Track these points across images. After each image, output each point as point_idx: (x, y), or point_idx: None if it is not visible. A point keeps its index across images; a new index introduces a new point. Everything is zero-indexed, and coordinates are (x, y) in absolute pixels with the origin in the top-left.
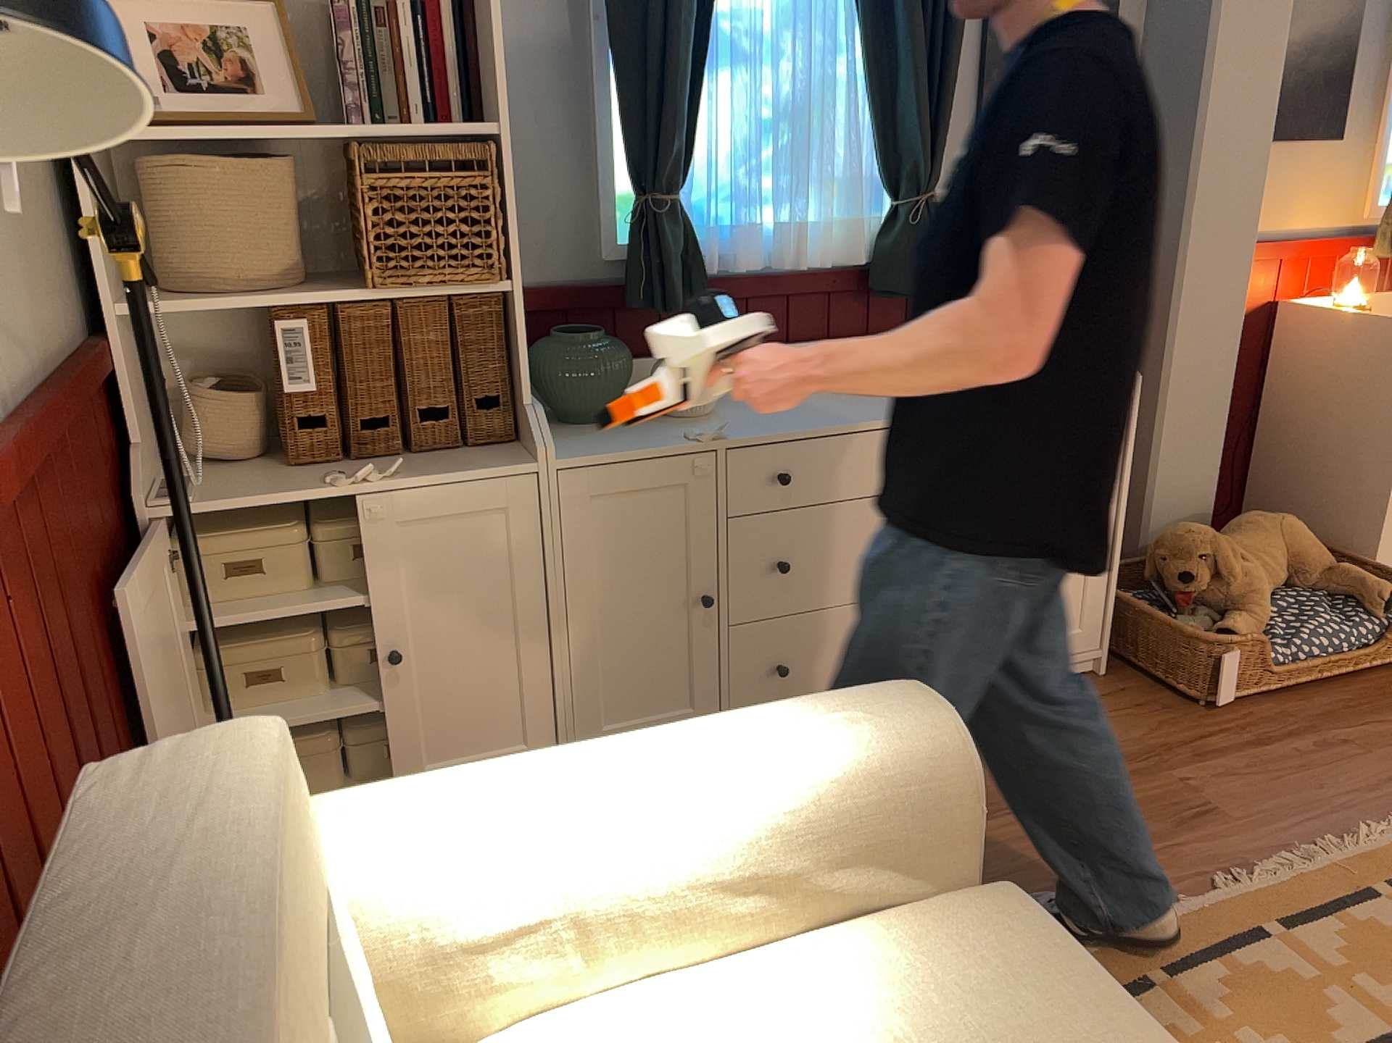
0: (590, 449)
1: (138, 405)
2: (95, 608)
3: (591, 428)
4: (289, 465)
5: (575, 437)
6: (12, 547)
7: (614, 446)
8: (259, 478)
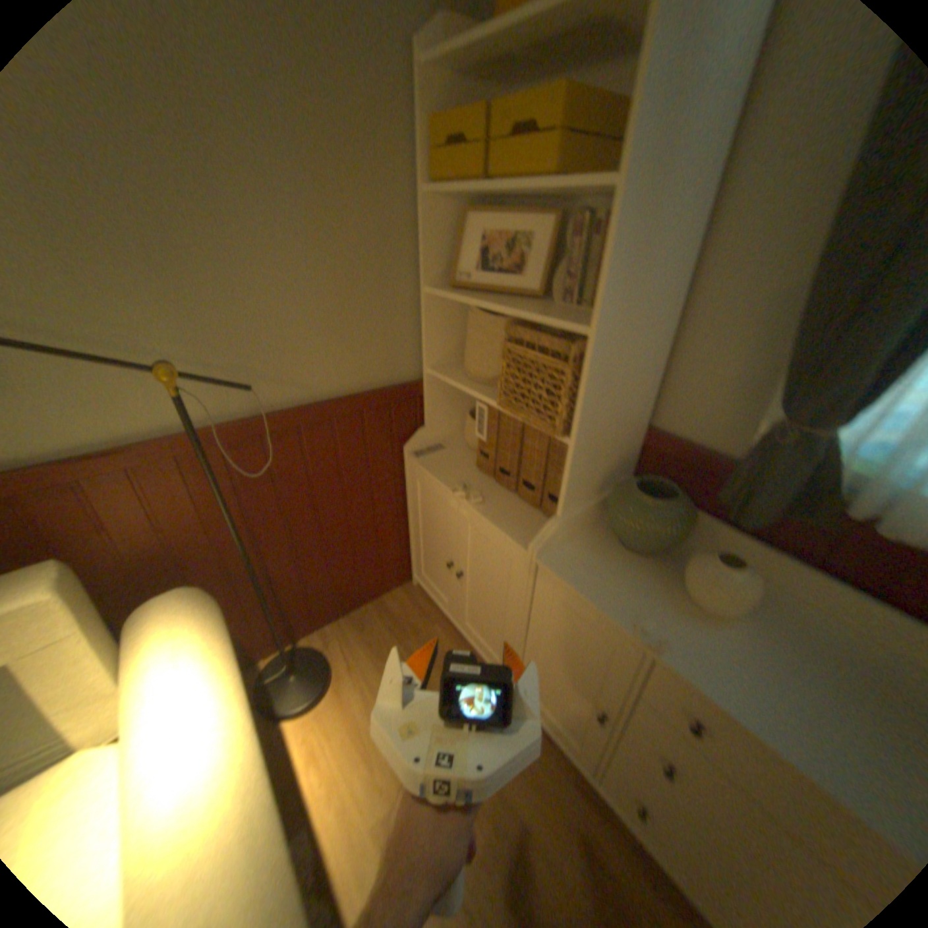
0: (574, 571)
1: (438, 411)
2: (333, 485)
3: (622, 555)
4: (478, 466)
5: (596, 554)
6: (227, 463)
7: (590, 582)
8: (459, 465)
